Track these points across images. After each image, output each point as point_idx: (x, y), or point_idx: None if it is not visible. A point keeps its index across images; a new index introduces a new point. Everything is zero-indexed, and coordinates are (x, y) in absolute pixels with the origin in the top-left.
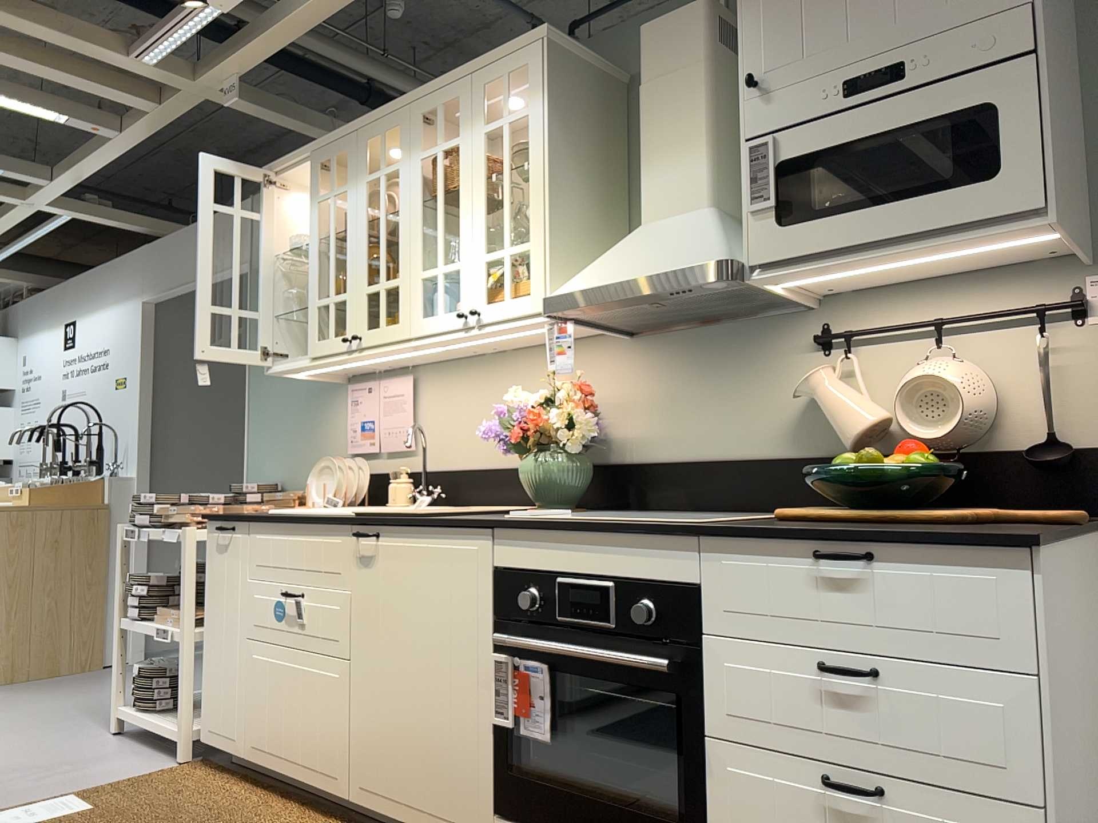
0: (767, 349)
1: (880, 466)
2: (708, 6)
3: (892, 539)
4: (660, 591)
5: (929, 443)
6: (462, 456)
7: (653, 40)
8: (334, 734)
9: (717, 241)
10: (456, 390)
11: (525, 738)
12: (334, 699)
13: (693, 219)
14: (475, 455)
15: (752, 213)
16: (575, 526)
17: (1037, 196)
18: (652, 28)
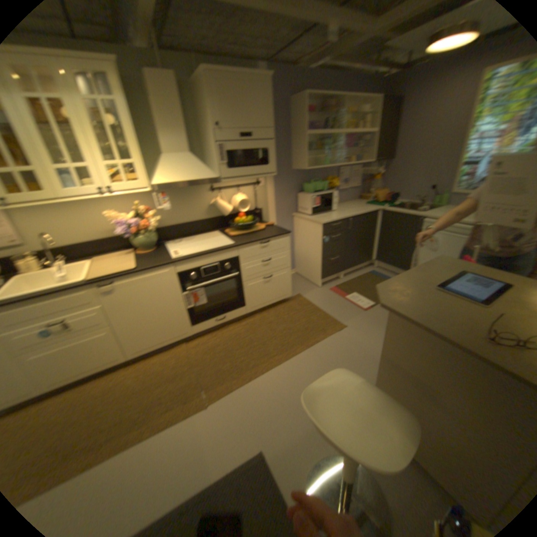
0: (195, 192)
1: (242, 221)
2: (173, 75)
3: (272, 238)
4: (228, 261)
5: (238, 212)
6: (62, 241)
7: (151, 78)
8: (108, 351)
9: (207, 170)
10: (43, 213)
11: (195, 307)
12: (104, 343)
13: (187, 157)
14: (72, 239)
15: (219, 165)
16: (204, 255)
17: (273, 170)
18: (149, 72)
